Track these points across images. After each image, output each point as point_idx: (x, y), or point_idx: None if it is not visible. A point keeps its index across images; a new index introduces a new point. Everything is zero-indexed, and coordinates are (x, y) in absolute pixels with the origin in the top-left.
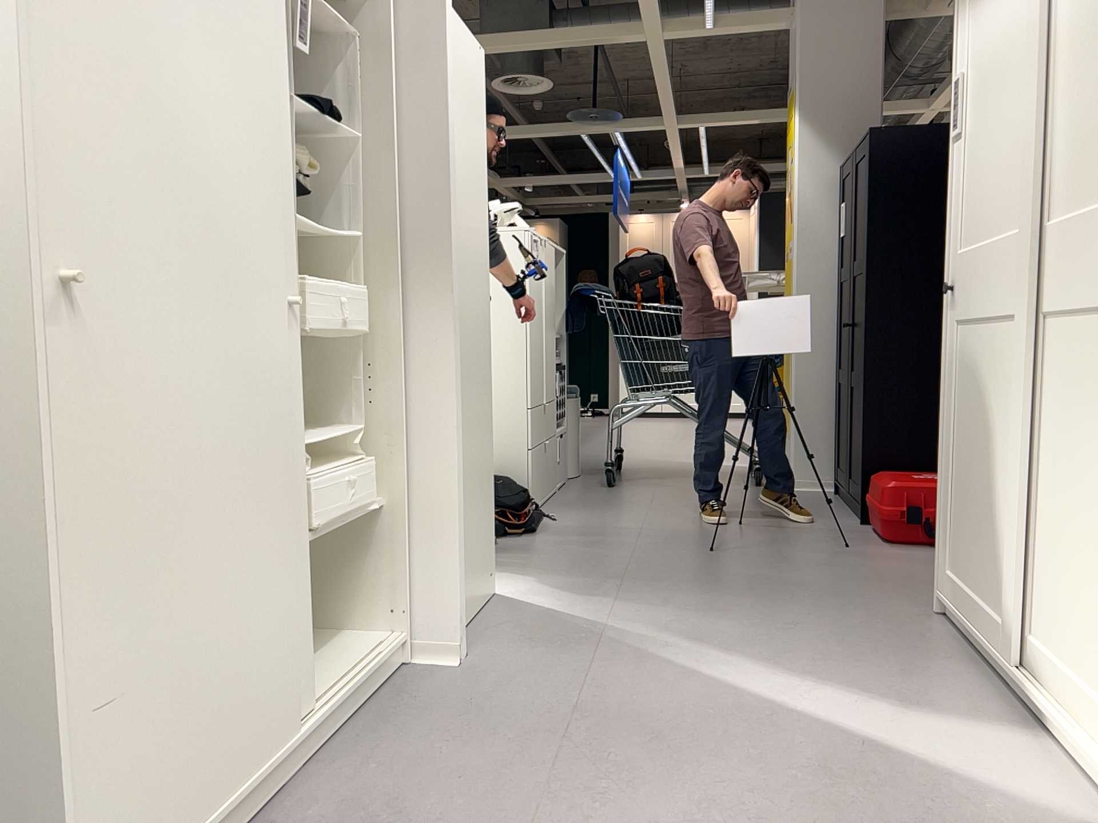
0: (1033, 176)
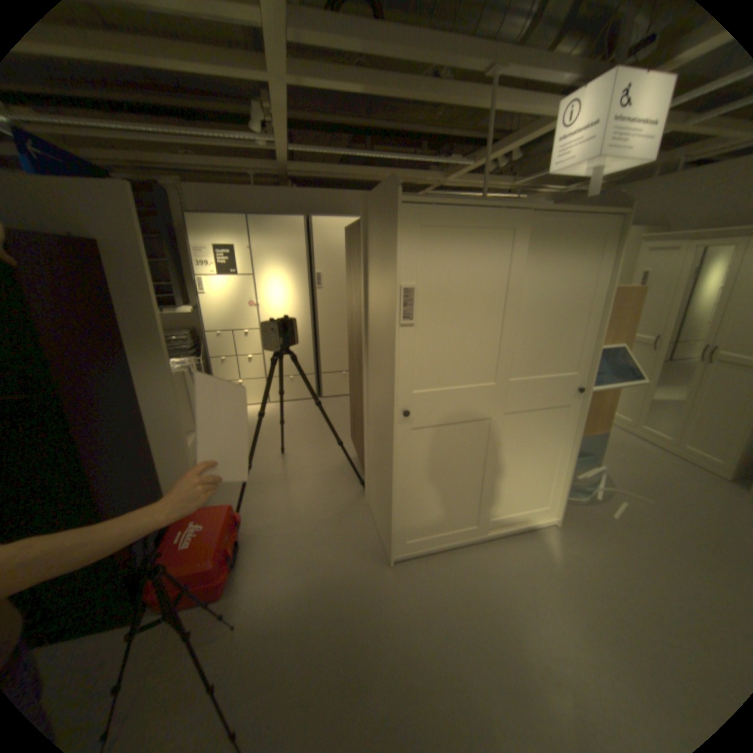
0: (511, 358)
